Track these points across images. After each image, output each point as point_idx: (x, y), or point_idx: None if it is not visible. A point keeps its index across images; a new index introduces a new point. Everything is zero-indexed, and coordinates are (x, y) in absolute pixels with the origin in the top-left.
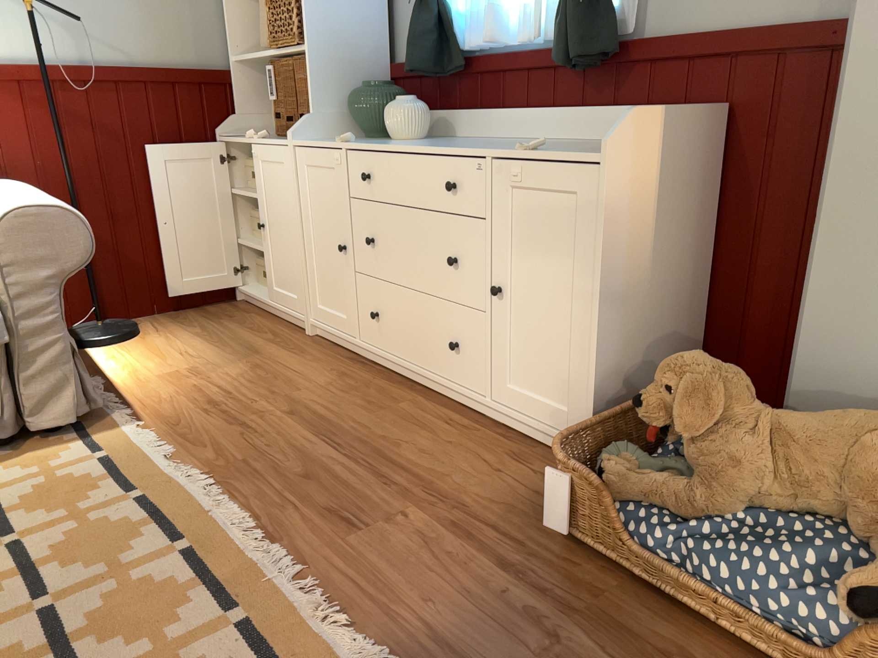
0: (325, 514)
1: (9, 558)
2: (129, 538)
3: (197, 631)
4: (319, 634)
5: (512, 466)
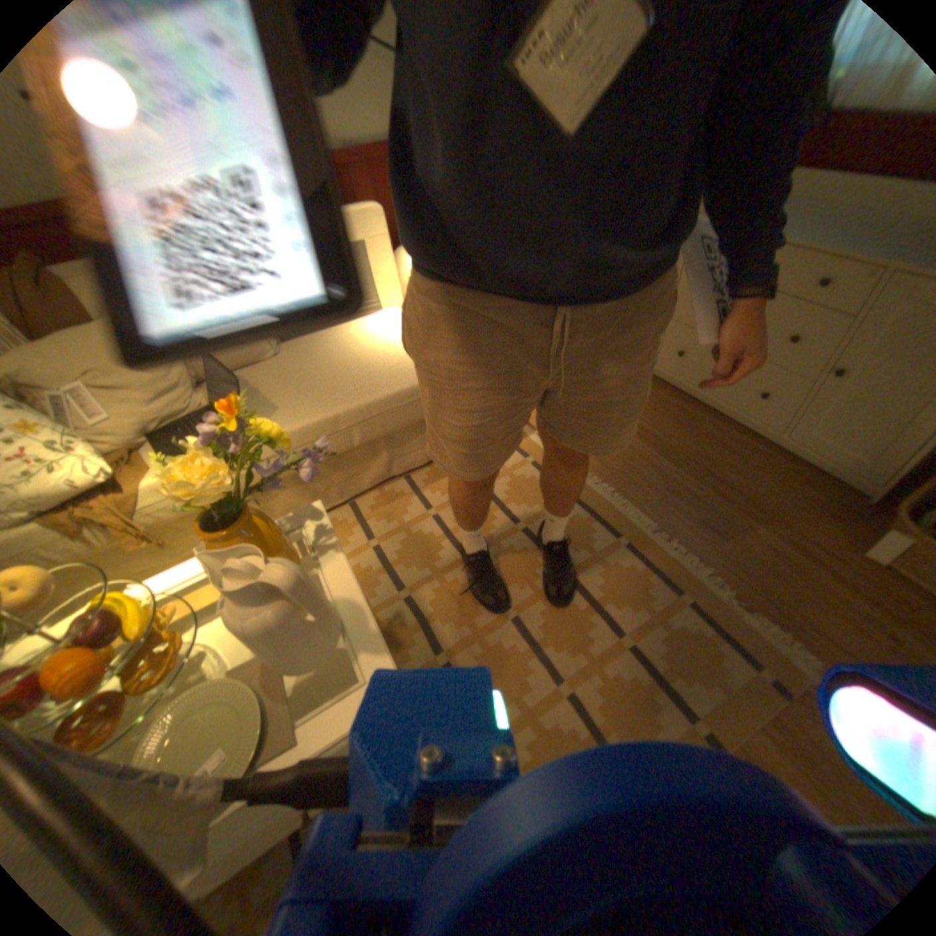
0: (698, 524)
1: (528, 541)
2: (588, 533)
3: (668, 608)
4: (743, 620)
5: (811, 493)
